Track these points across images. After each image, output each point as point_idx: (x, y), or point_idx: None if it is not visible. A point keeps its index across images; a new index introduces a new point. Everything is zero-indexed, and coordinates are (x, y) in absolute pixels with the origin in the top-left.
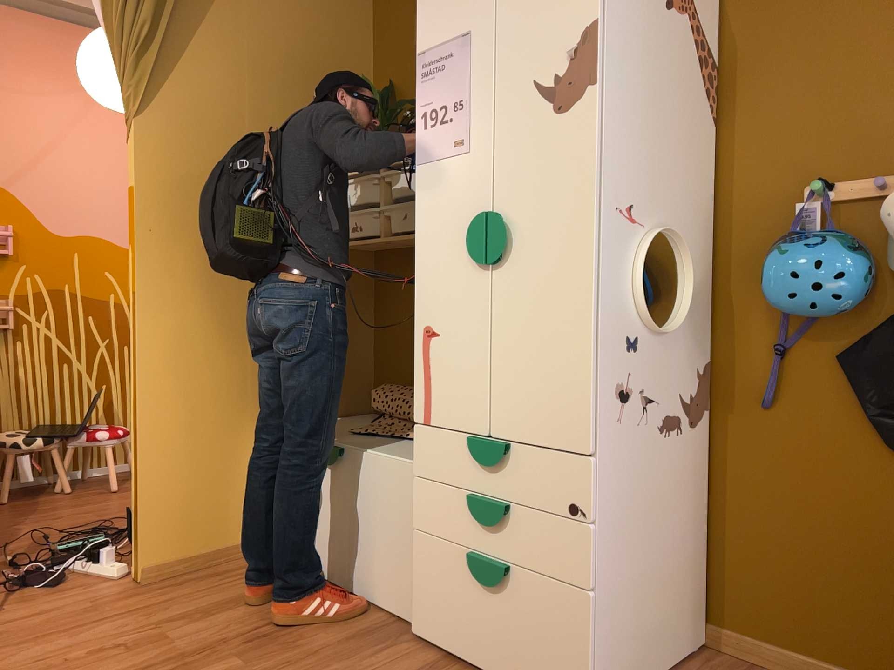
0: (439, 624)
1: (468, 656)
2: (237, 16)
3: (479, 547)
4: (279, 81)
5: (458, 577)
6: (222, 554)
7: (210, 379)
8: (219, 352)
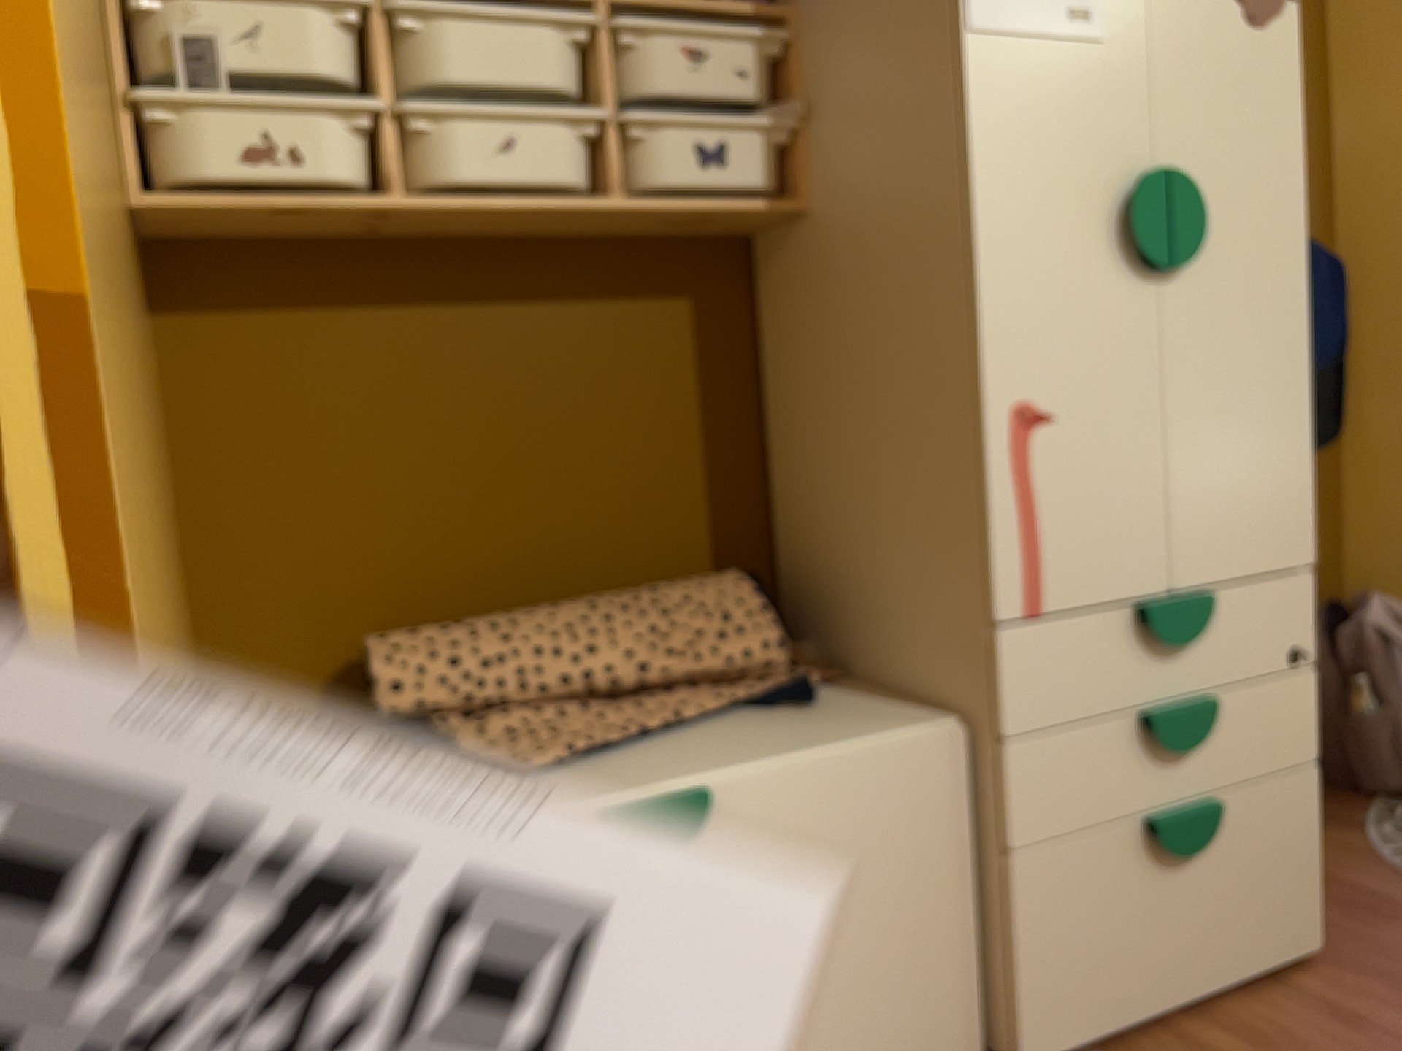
0: (1090, 1002)
1: (1151, 1009)
2: None
3: (1160, 801)
4: None
5: (1124, 882)
6: None
7: None
8: None
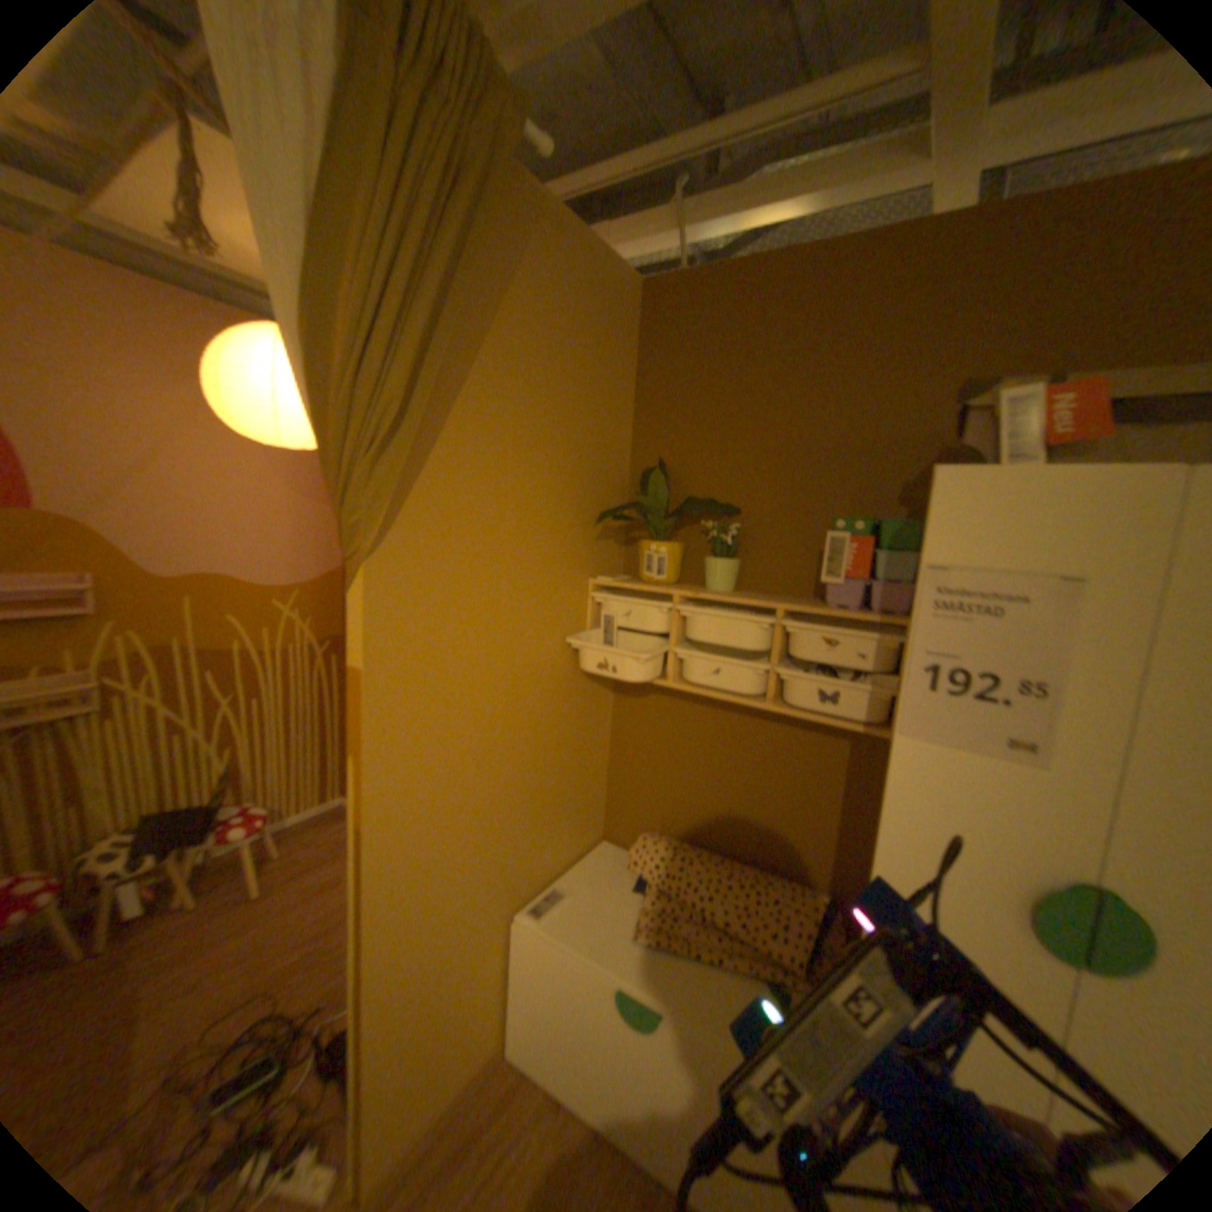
0: None
1: None
2: (504, 374)
3: None
4: (546, 467)
5: None
6: (466, 1097)
7: (458, 897)
8: (469, 856)
